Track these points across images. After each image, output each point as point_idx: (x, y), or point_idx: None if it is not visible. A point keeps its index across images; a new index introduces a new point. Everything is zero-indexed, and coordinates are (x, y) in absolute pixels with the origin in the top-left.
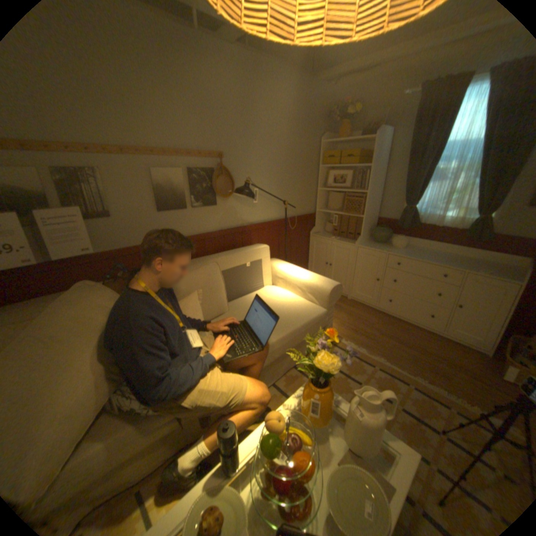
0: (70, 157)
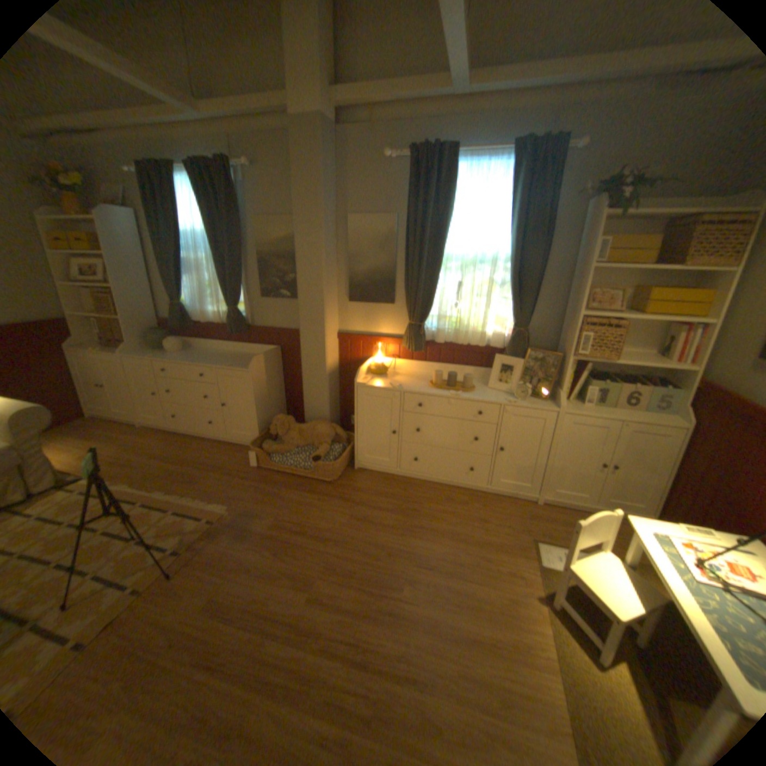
0: None
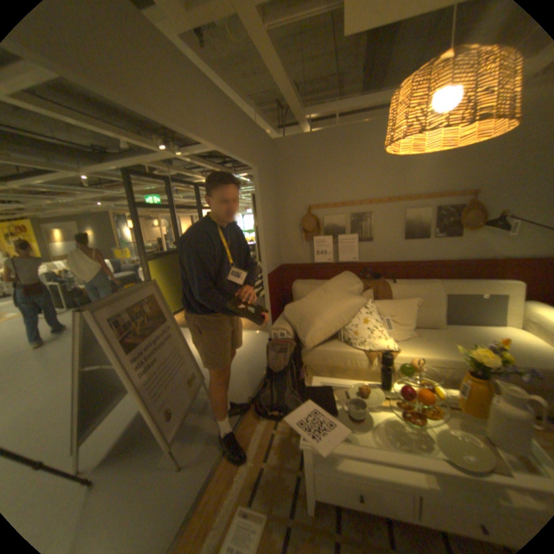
0: (360, 207)
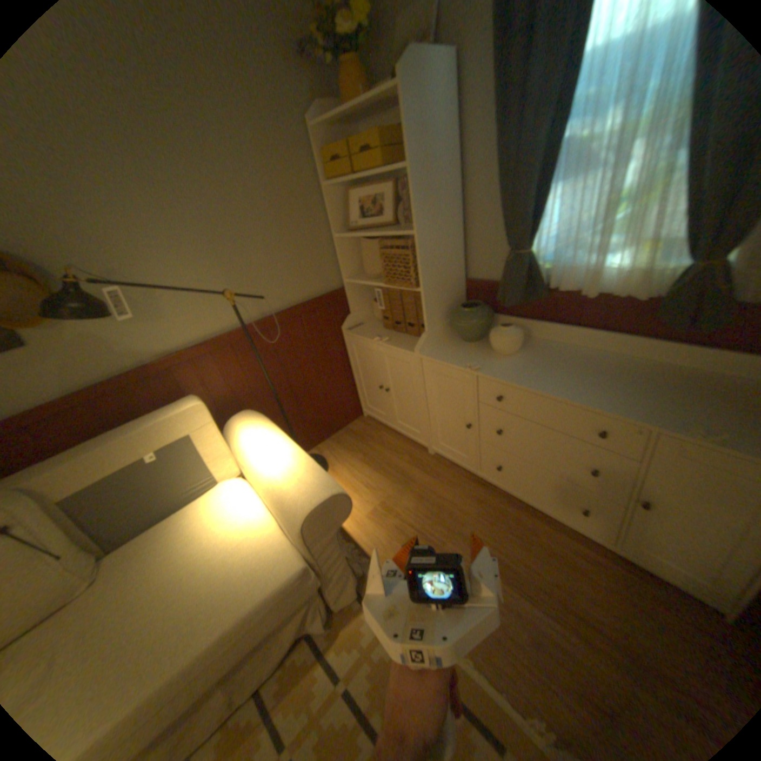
0: None
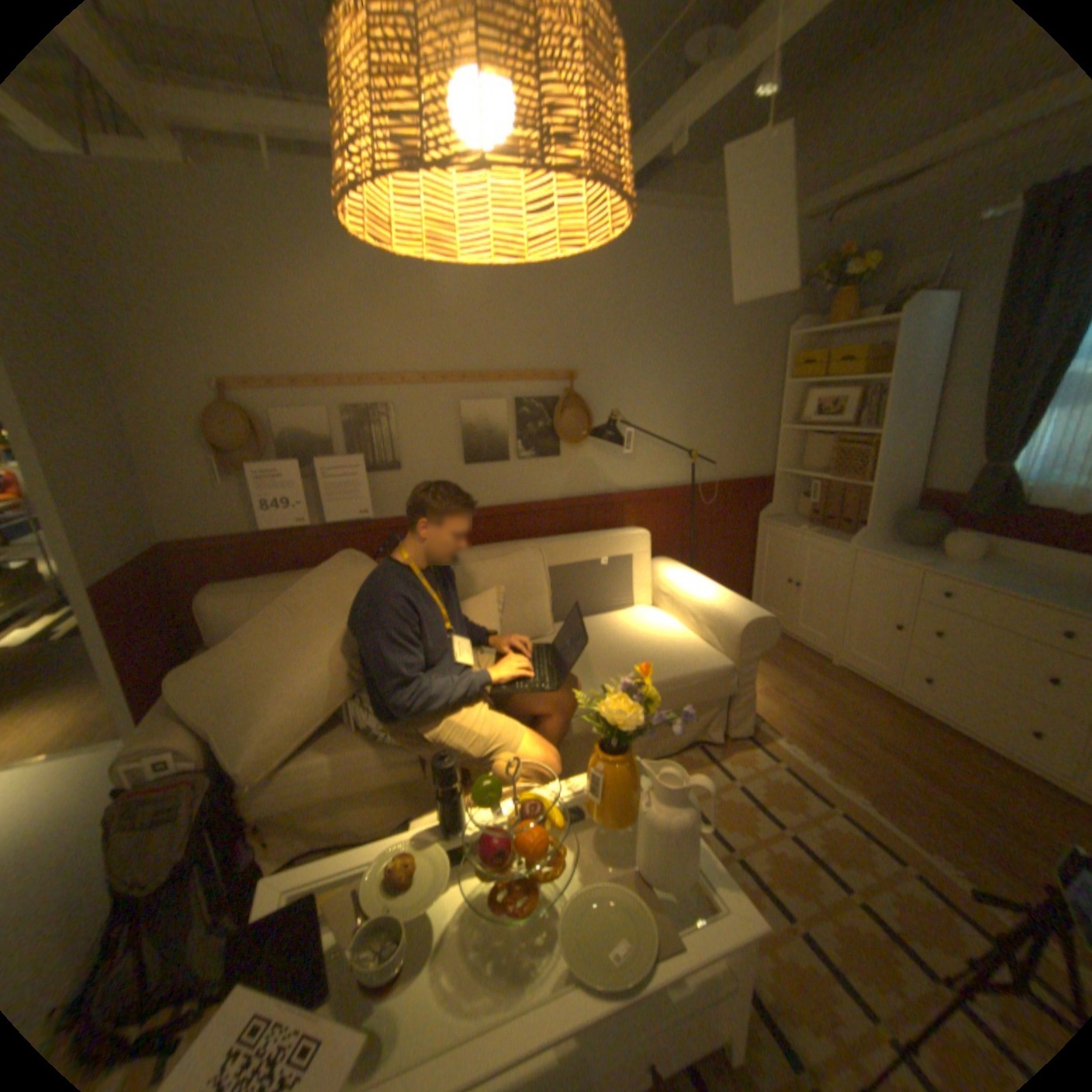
0: (362, 393)
